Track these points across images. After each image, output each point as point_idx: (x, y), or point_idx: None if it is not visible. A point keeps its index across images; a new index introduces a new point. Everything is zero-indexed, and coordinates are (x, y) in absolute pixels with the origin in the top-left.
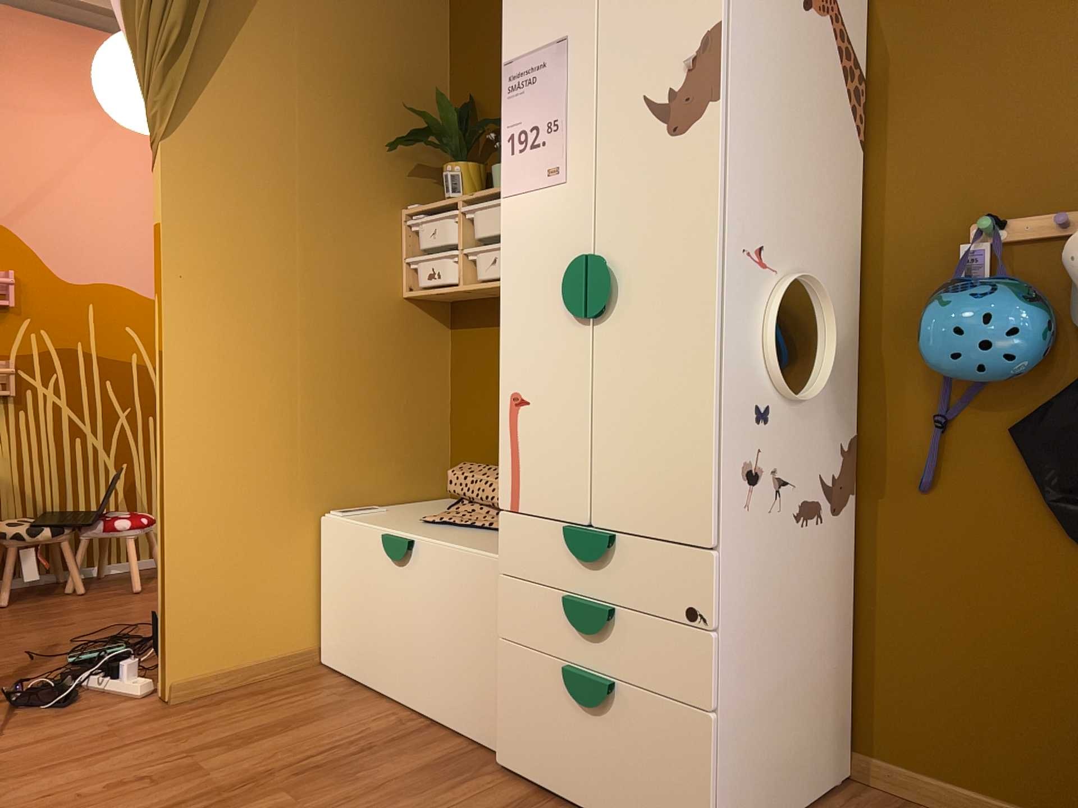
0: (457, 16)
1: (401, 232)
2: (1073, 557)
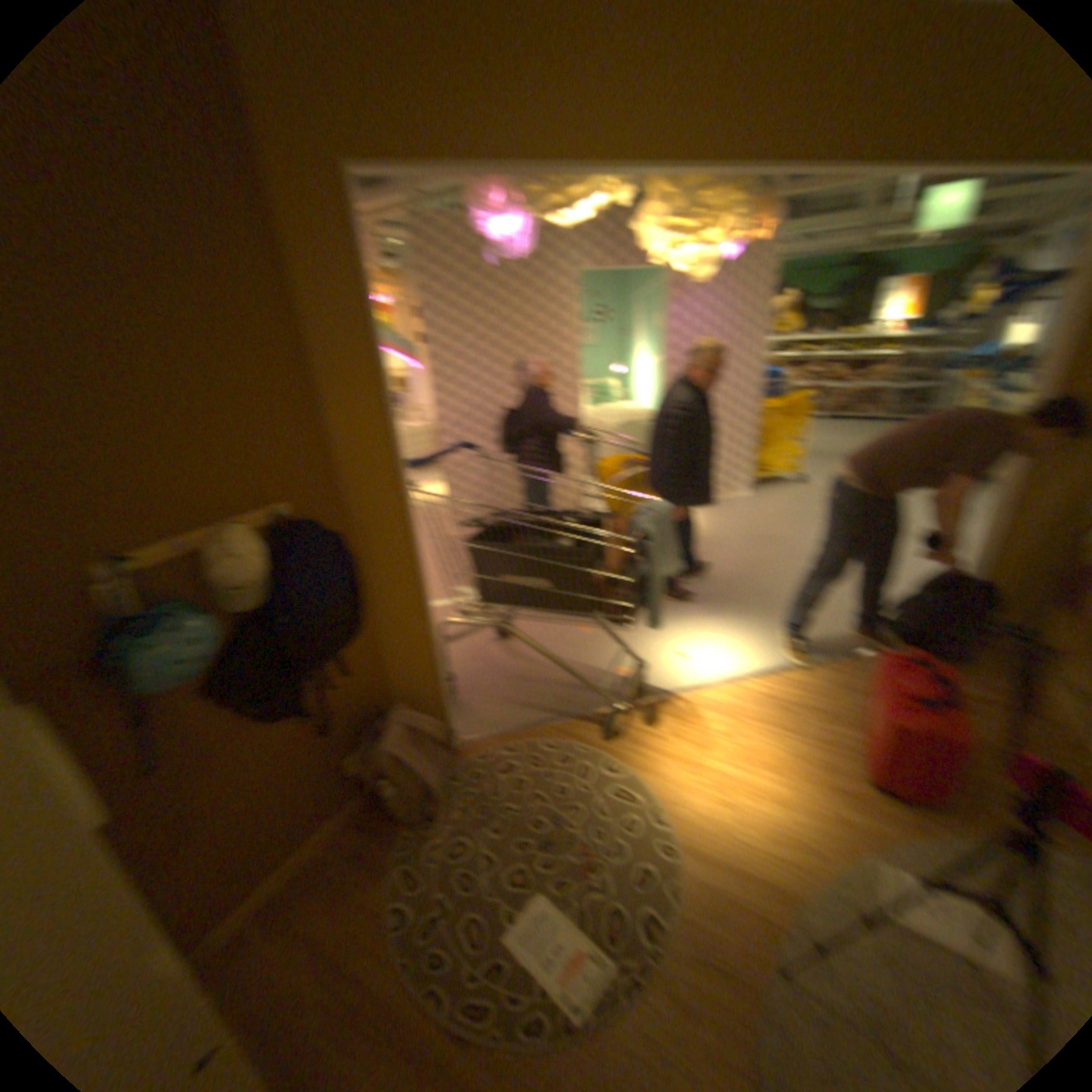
0: None
1: None
2: (256, 732)
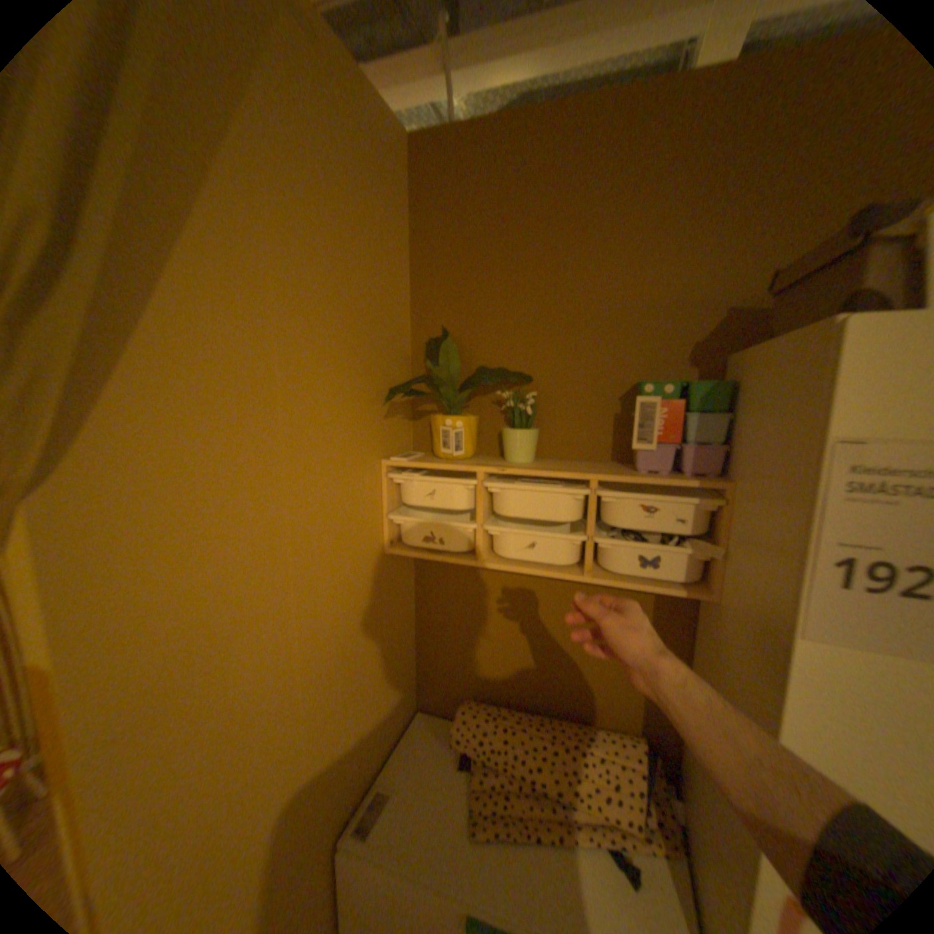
0: (420, 228)
1: (382, 485)
2: None
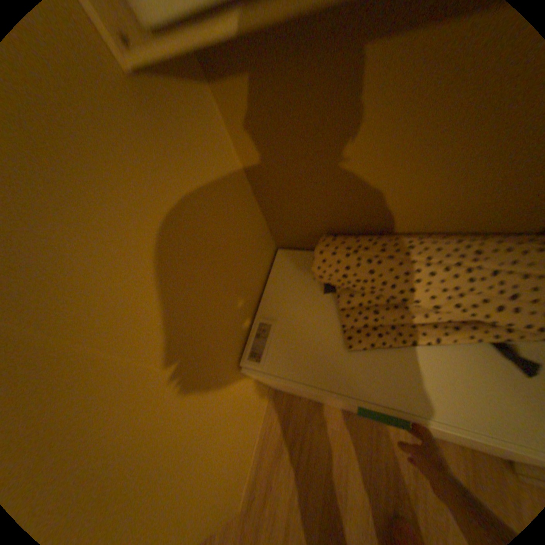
0: None
1: None
2: None
